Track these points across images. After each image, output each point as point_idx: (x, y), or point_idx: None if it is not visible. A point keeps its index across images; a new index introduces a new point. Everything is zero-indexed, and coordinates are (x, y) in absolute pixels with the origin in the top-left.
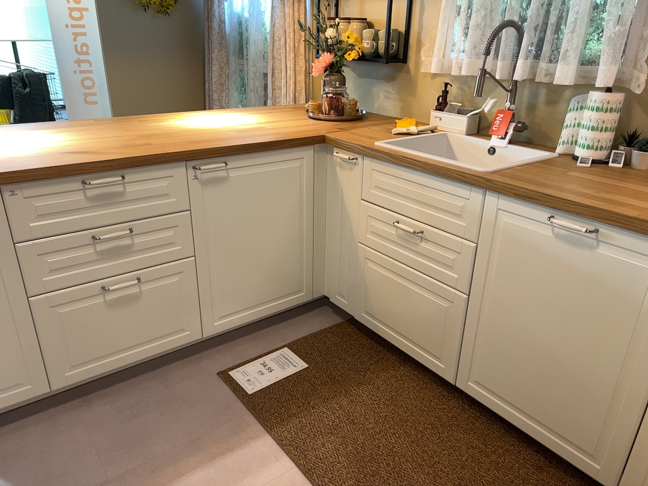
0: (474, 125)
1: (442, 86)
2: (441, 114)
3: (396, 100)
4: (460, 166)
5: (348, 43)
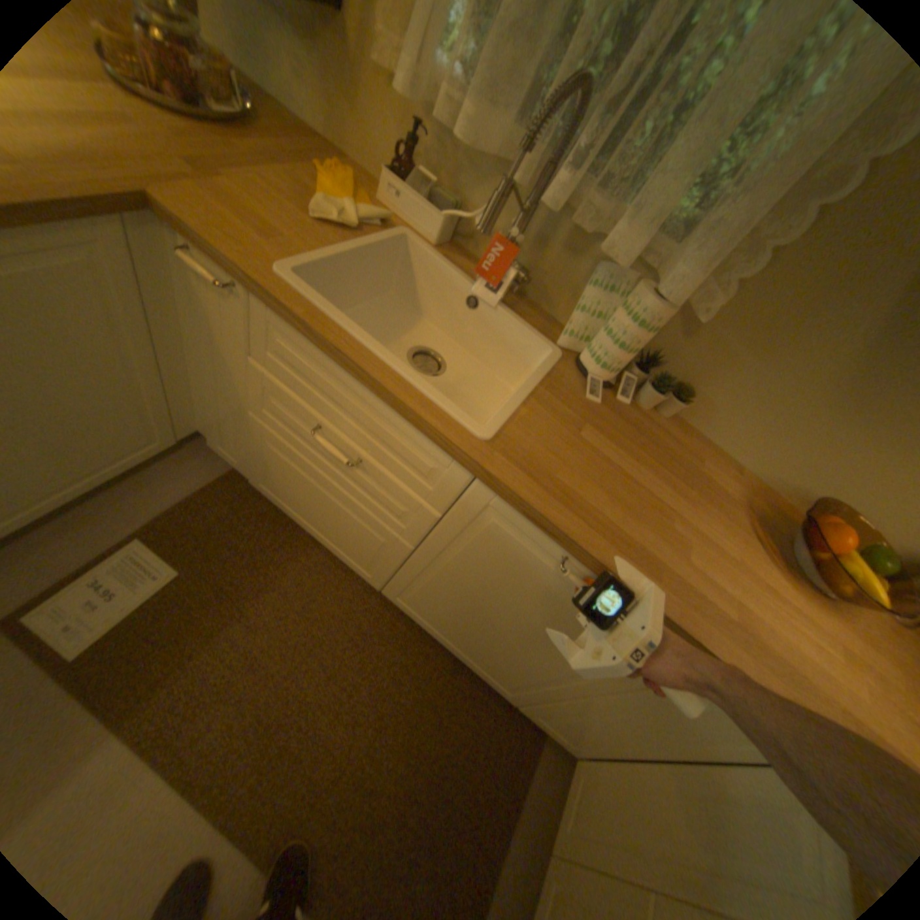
0: (452, 229)
1: (409, 113)
2: (402, 185)
3: (318, 93)
4: (444, 409)
5: None
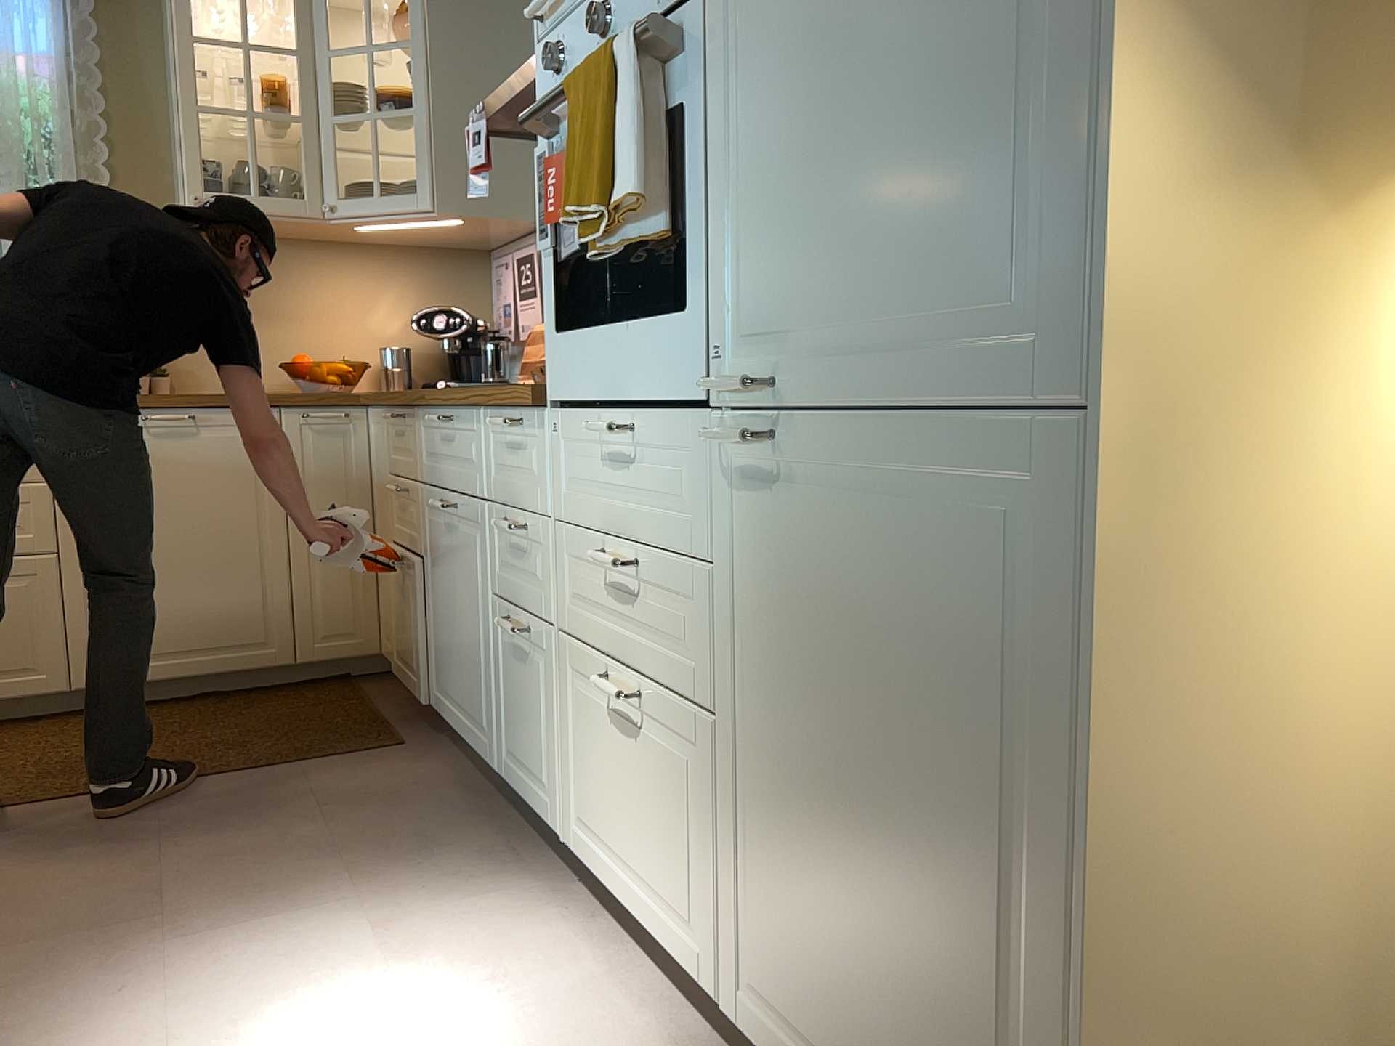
0: None
1: None
2: None
3: None
4: None
5: None
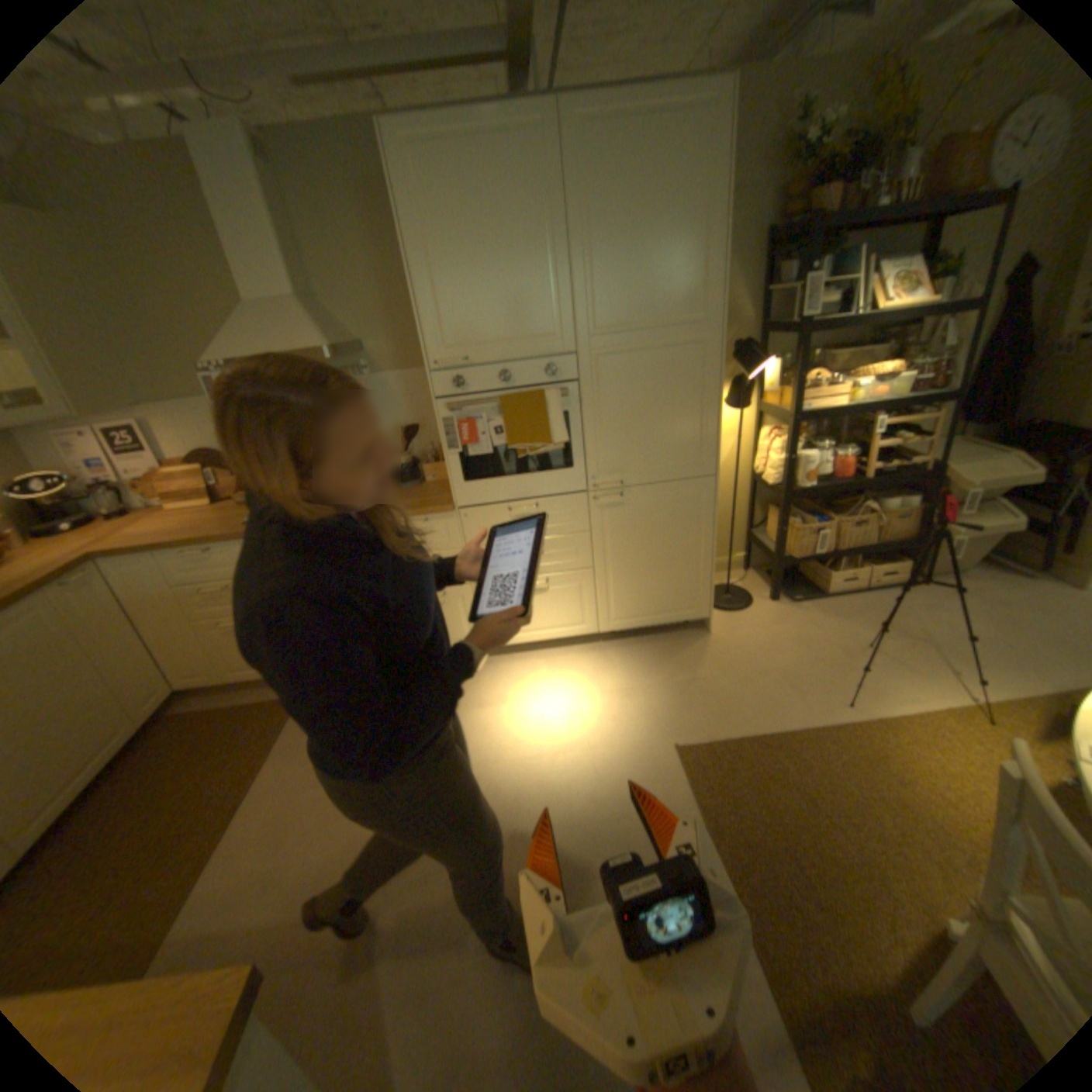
0: None
1: None
2: None
3: None
4: None
5: None
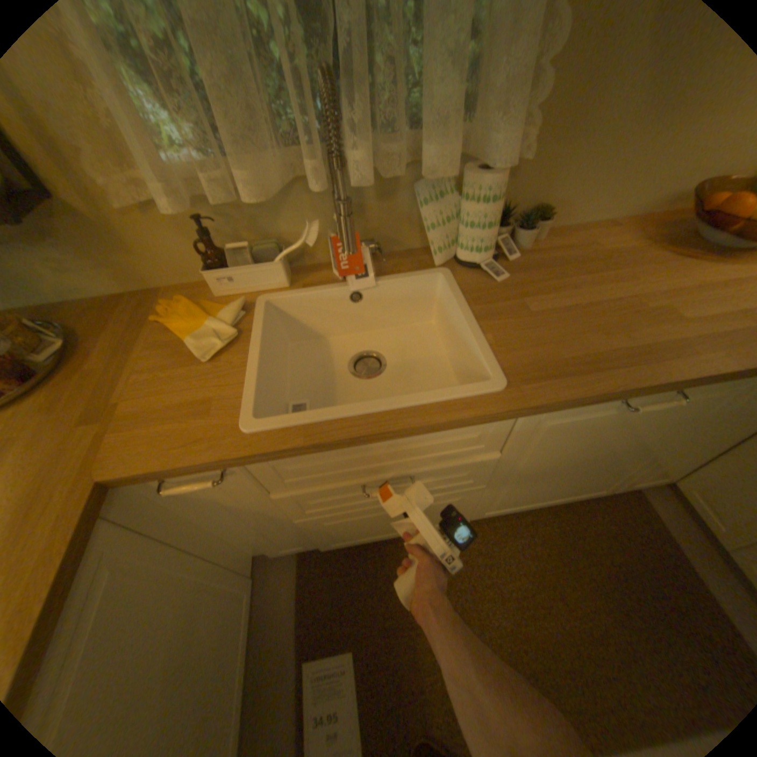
0: (287, 261)
1: (176, 214)
2: (227, 269)
3: (88, 265)
4: (460, 396)
5: None
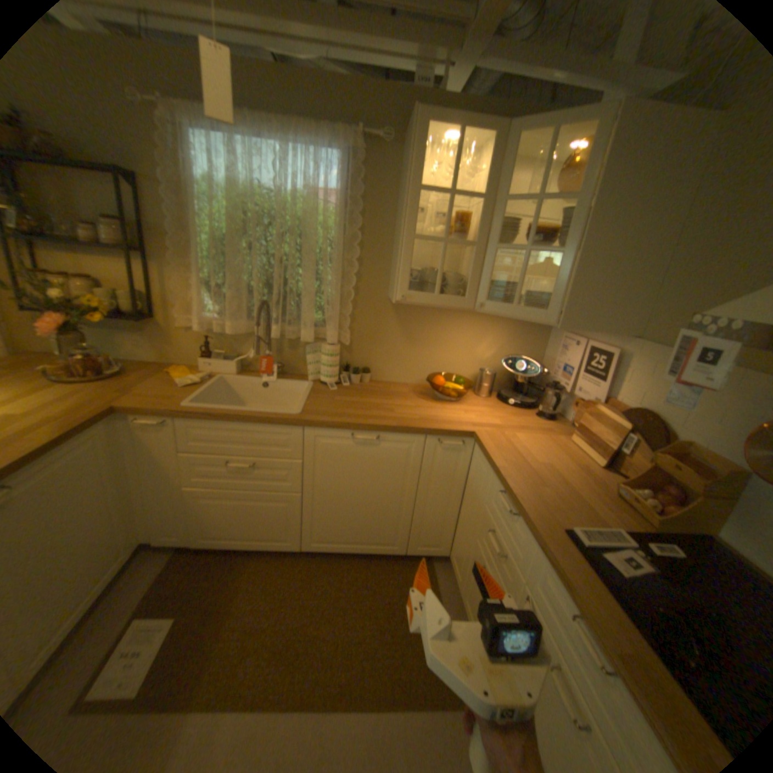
0: (239, 365)
1: (198, 336)
2: (209, 360)
3: (148, 347)
4: (276, 412)
5: (83, 302)
